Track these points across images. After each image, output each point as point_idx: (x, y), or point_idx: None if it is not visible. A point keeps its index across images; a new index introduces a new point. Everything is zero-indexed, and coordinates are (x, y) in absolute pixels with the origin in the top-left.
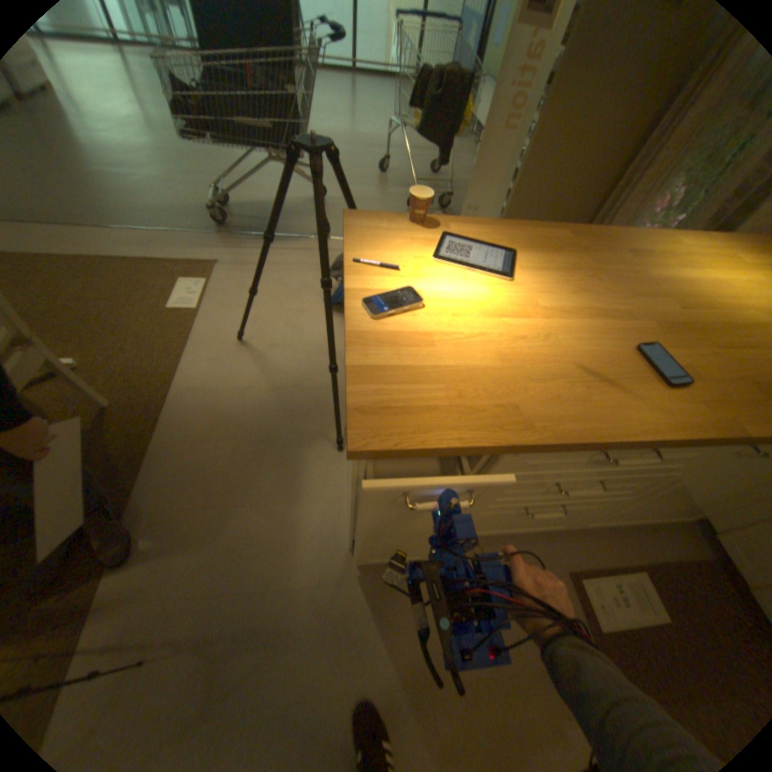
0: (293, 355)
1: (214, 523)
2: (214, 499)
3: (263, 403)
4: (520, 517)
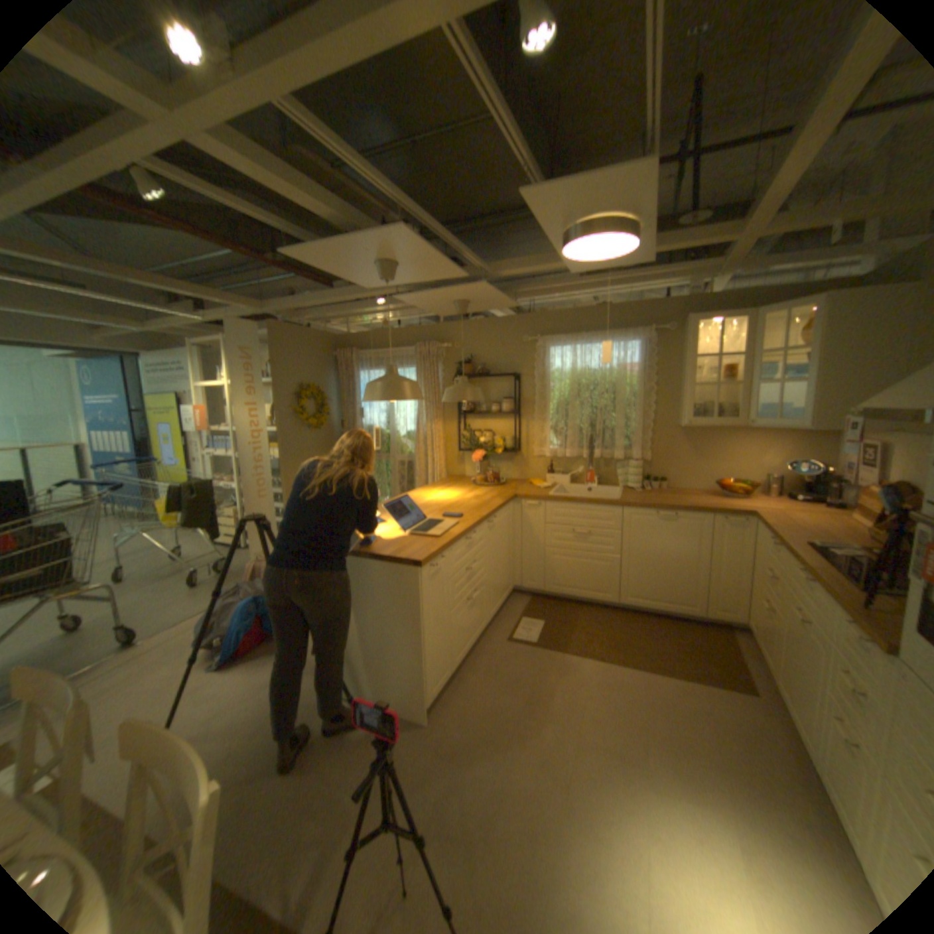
0: (234, 712)
1: (332, 815)
2: (311, 811)
3: (257, 748)
4: (468, 612)
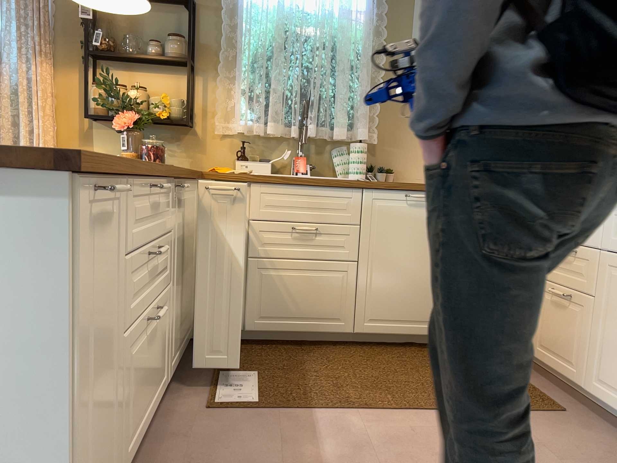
0: None
1: None
2: None
3: None
4: (143, 349)
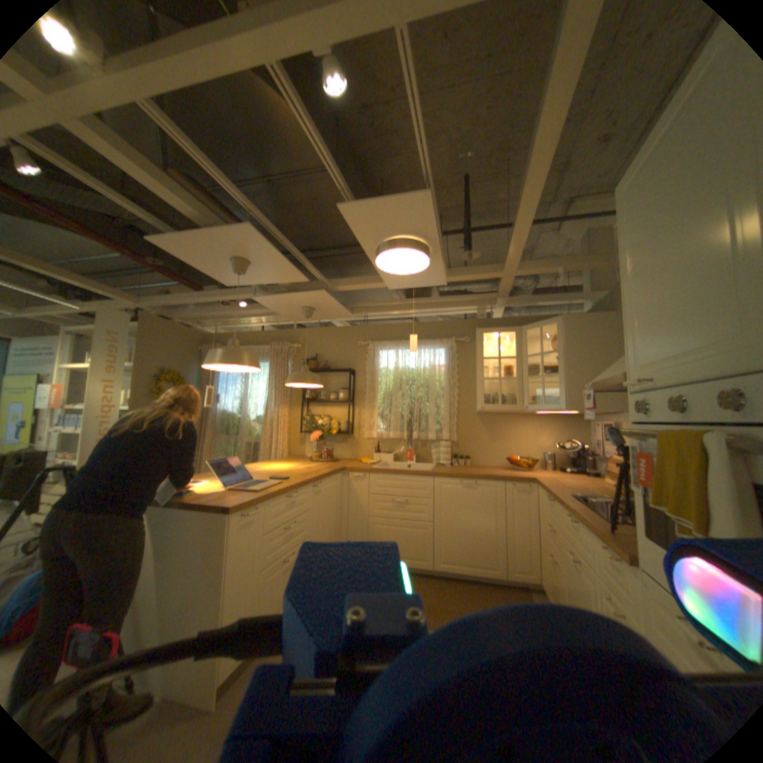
0: None
1: None
2: None
3: None
4: (283, 574)
